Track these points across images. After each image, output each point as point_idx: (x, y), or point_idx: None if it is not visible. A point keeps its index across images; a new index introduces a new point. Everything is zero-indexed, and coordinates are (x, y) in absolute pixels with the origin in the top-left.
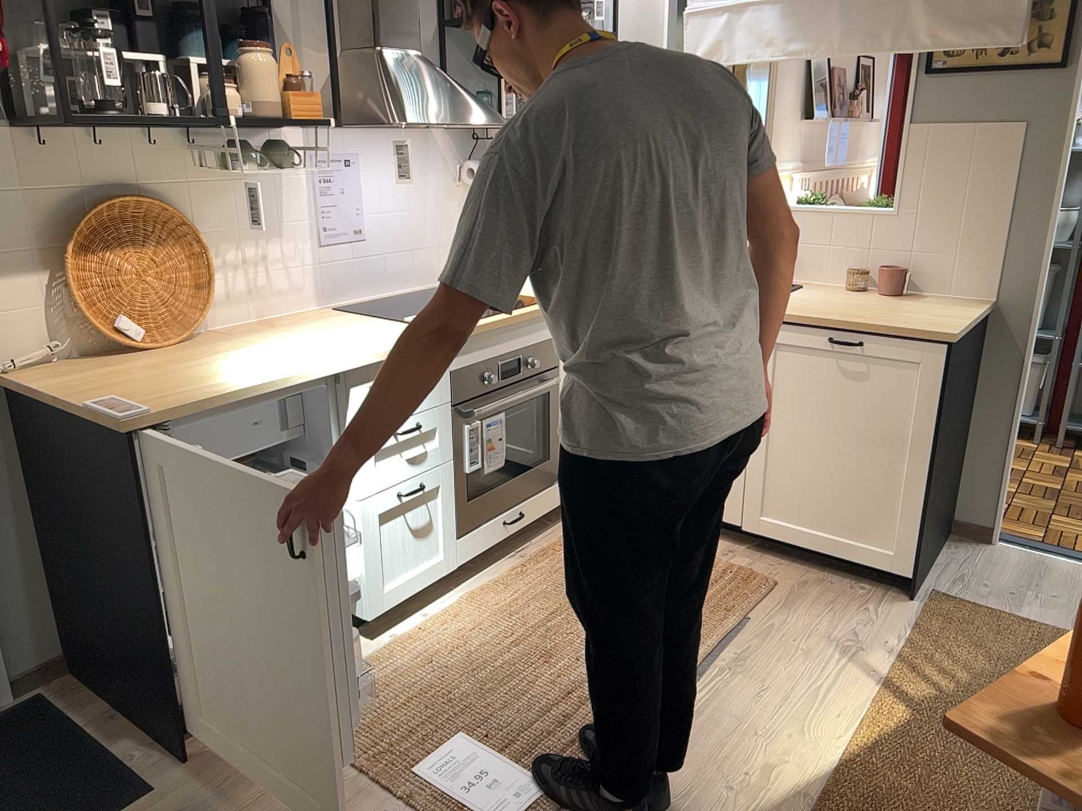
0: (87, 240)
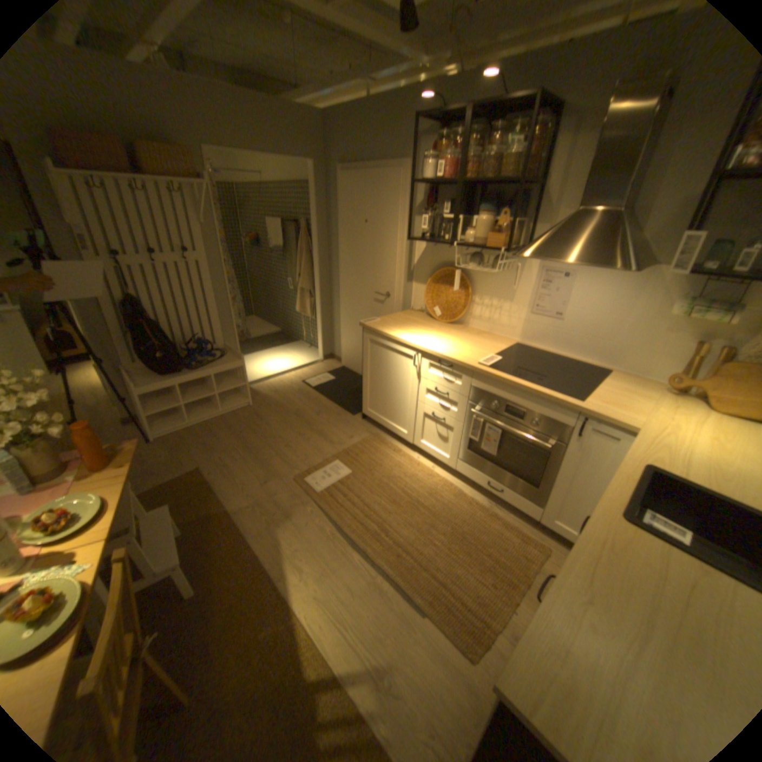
0: (438, 278)
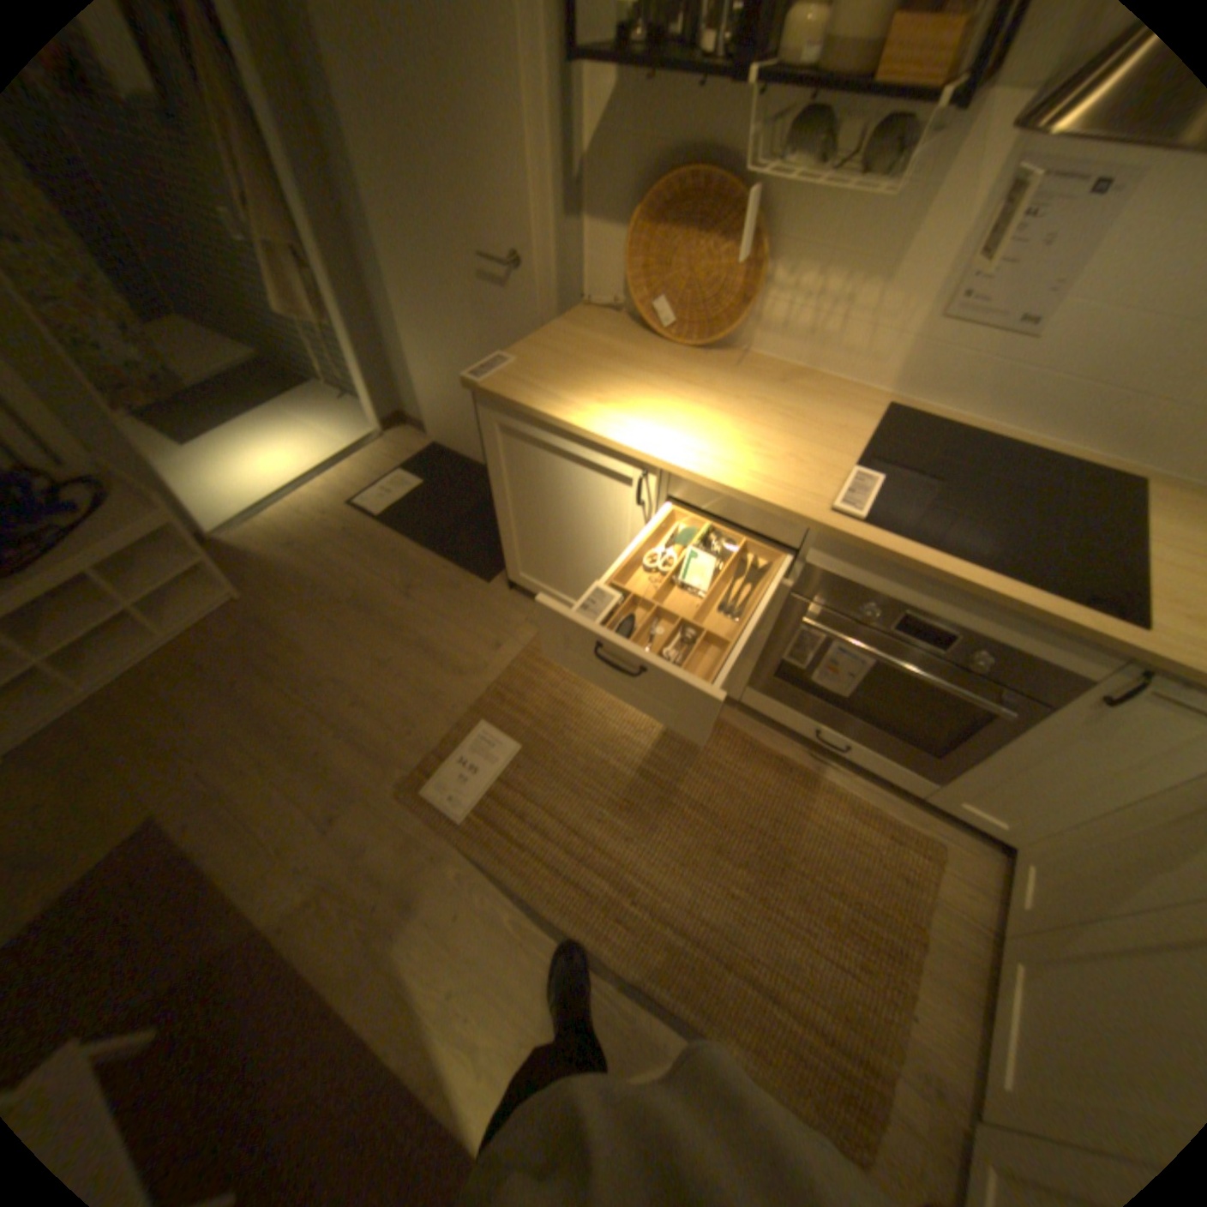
0: (663, 204)
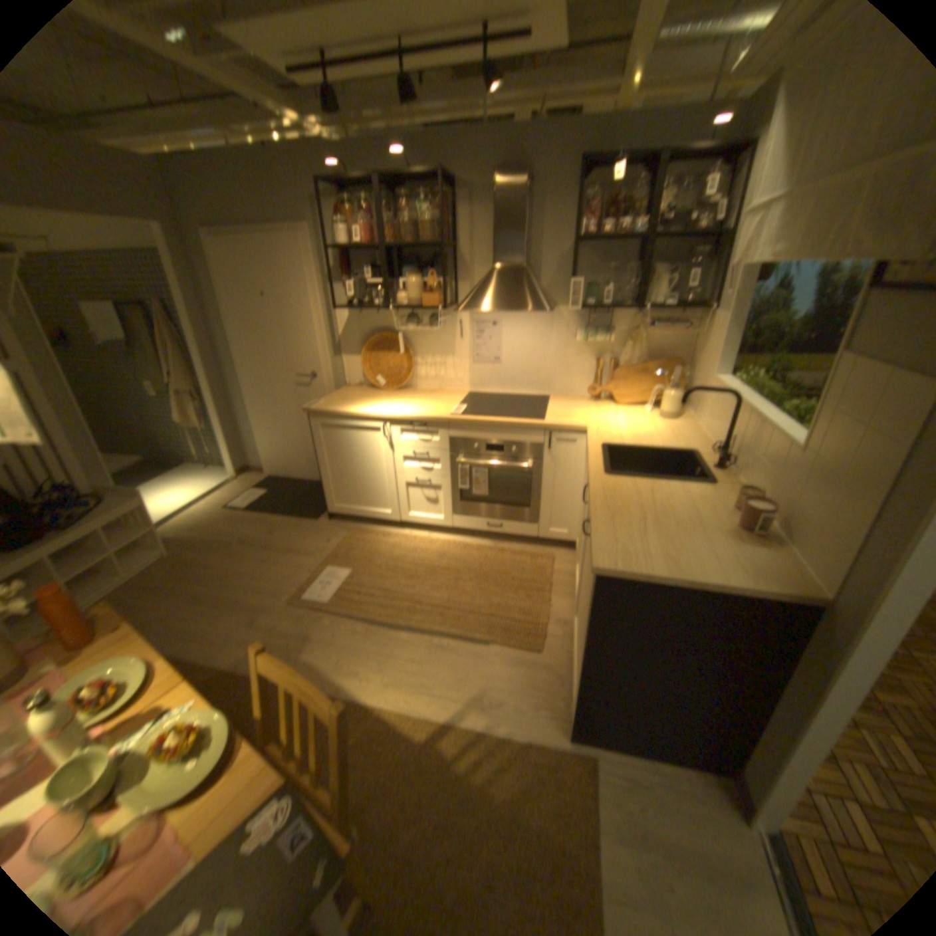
0: (373, 345)
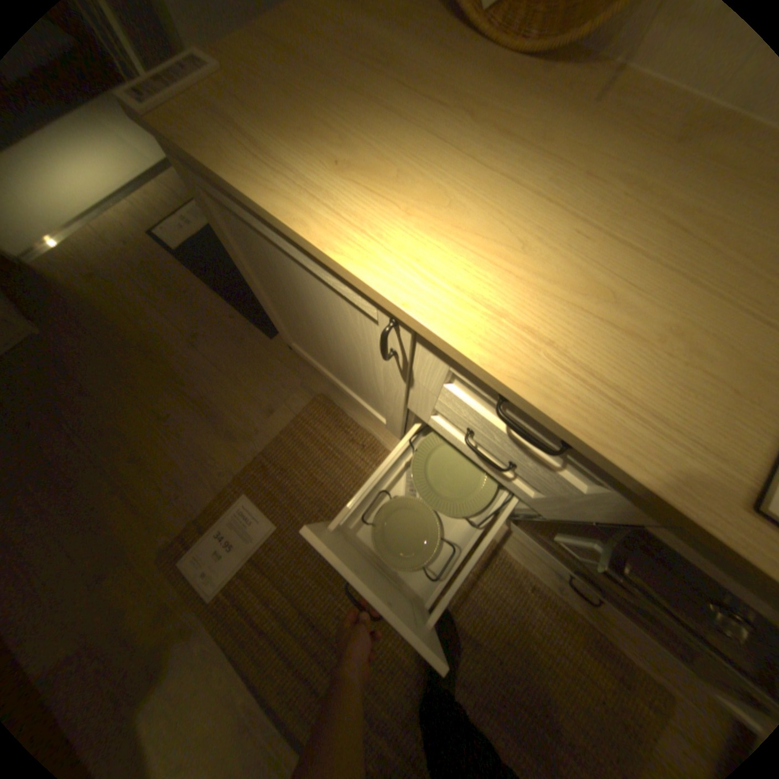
0: None
